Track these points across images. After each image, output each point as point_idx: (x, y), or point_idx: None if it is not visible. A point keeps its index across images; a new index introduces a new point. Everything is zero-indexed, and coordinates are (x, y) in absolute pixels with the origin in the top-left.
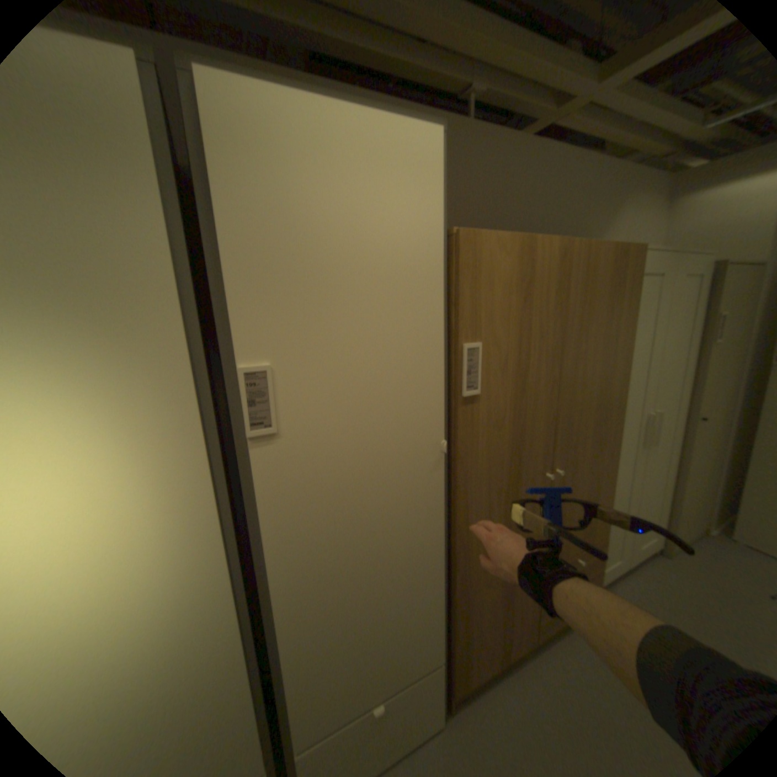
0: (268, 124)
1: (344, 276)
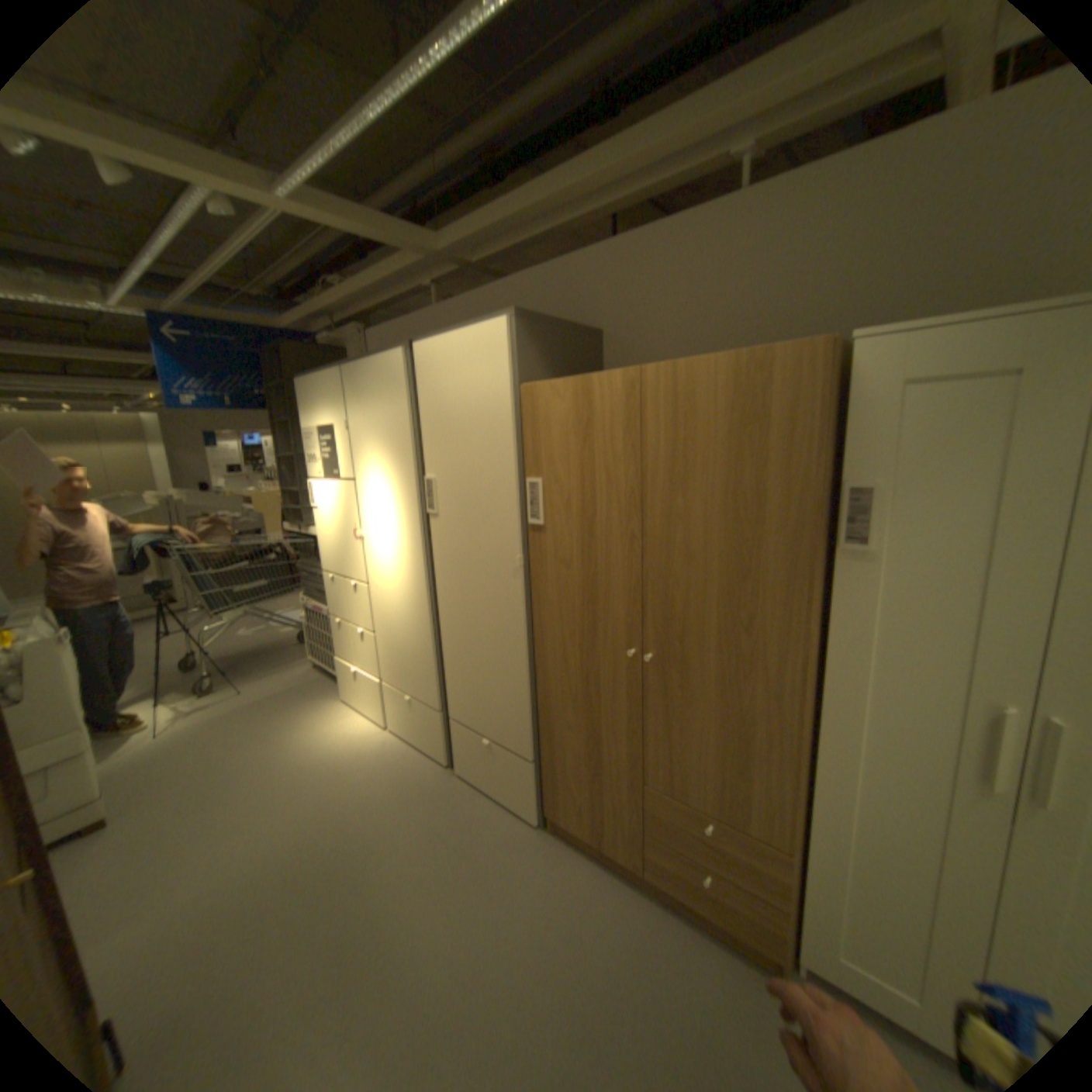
0: (432, 359)
1: (460, 431)
